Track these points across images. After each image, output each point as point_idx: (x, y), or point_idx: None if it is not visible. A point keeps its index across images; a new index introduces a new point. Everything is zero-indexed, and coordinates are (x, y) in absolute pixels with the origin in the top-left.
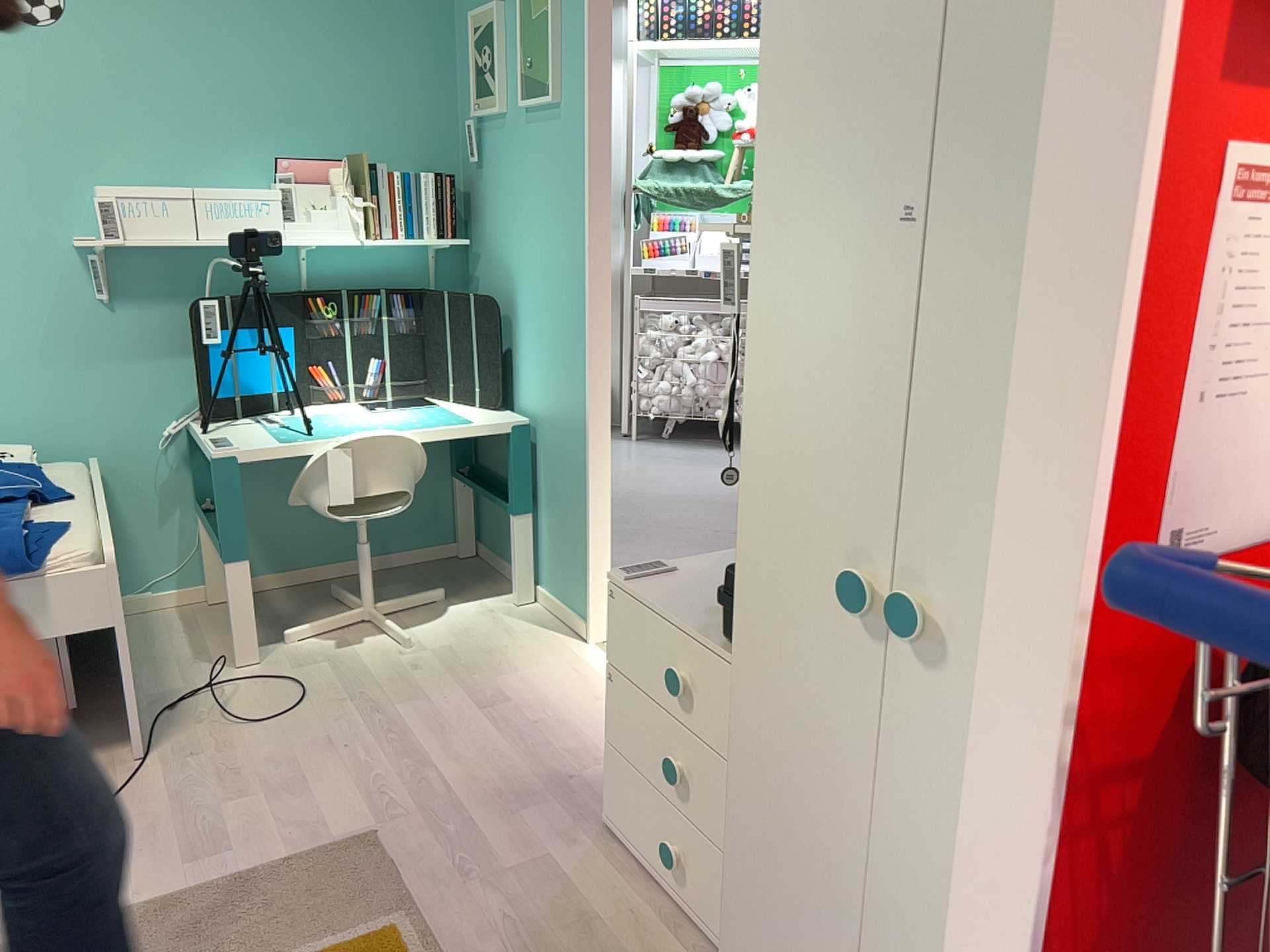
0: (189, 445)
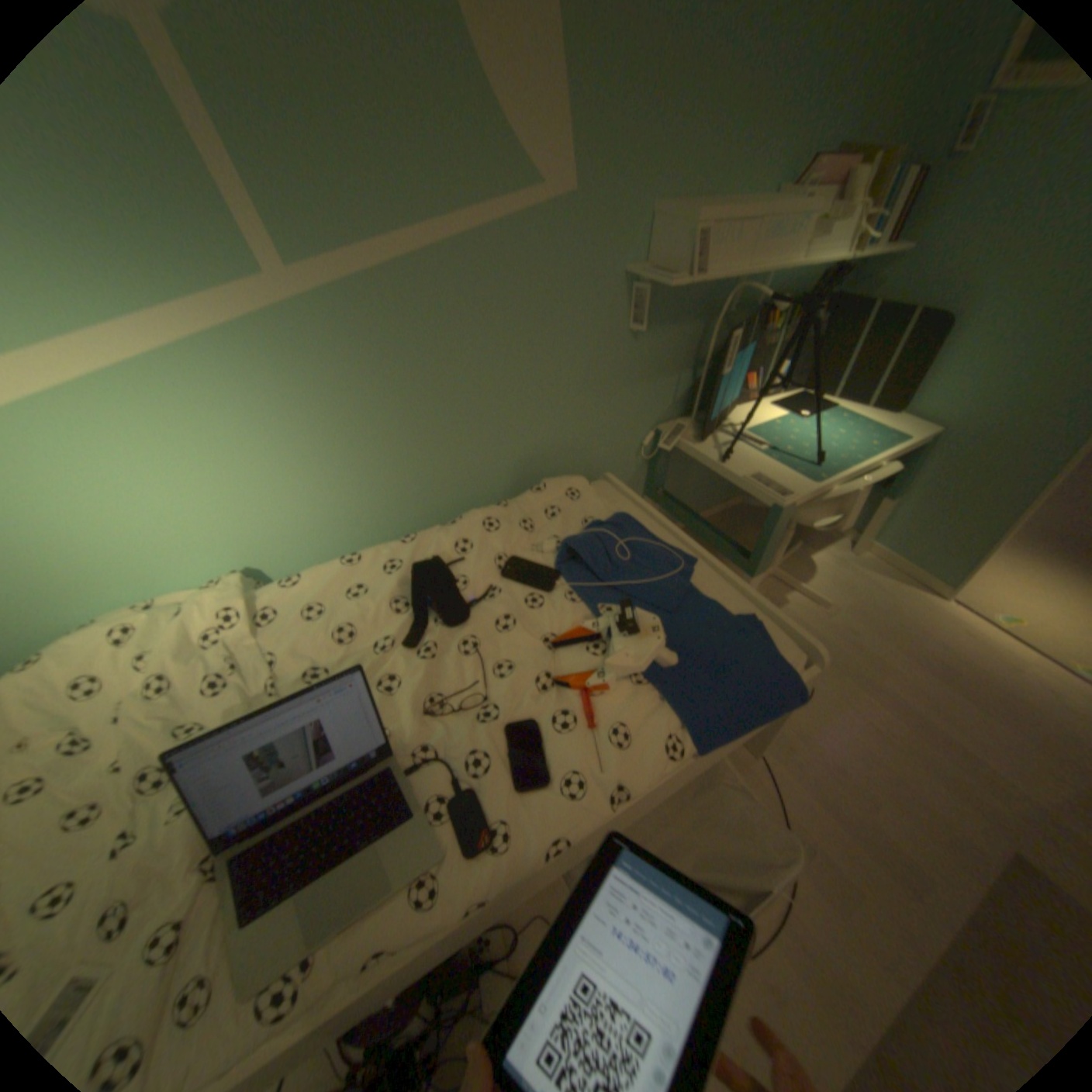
0: (653, 448)
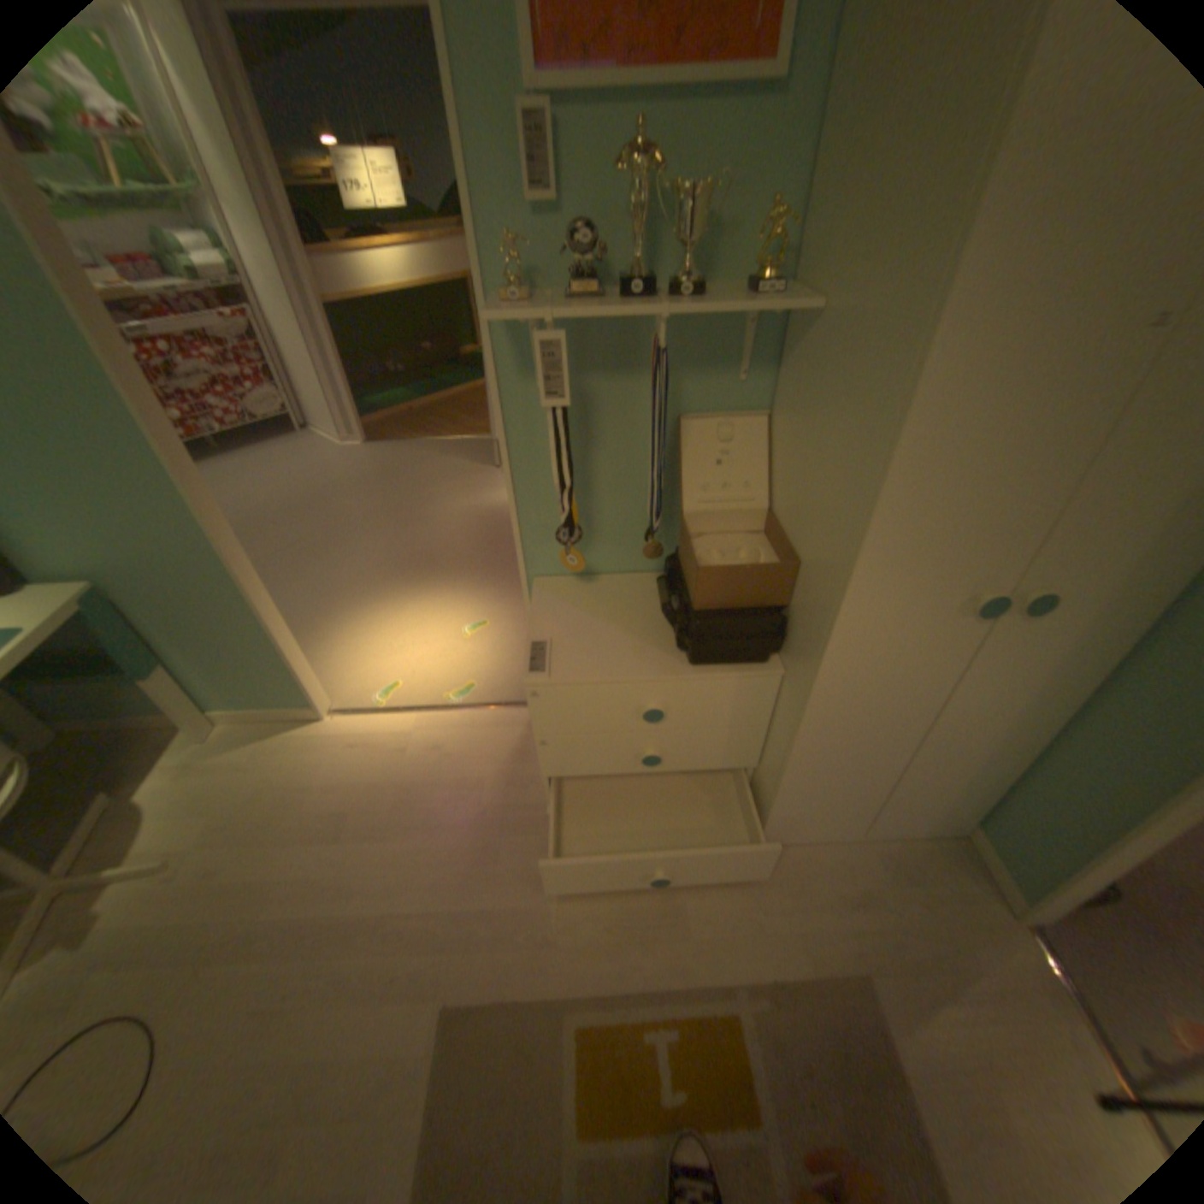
0: None
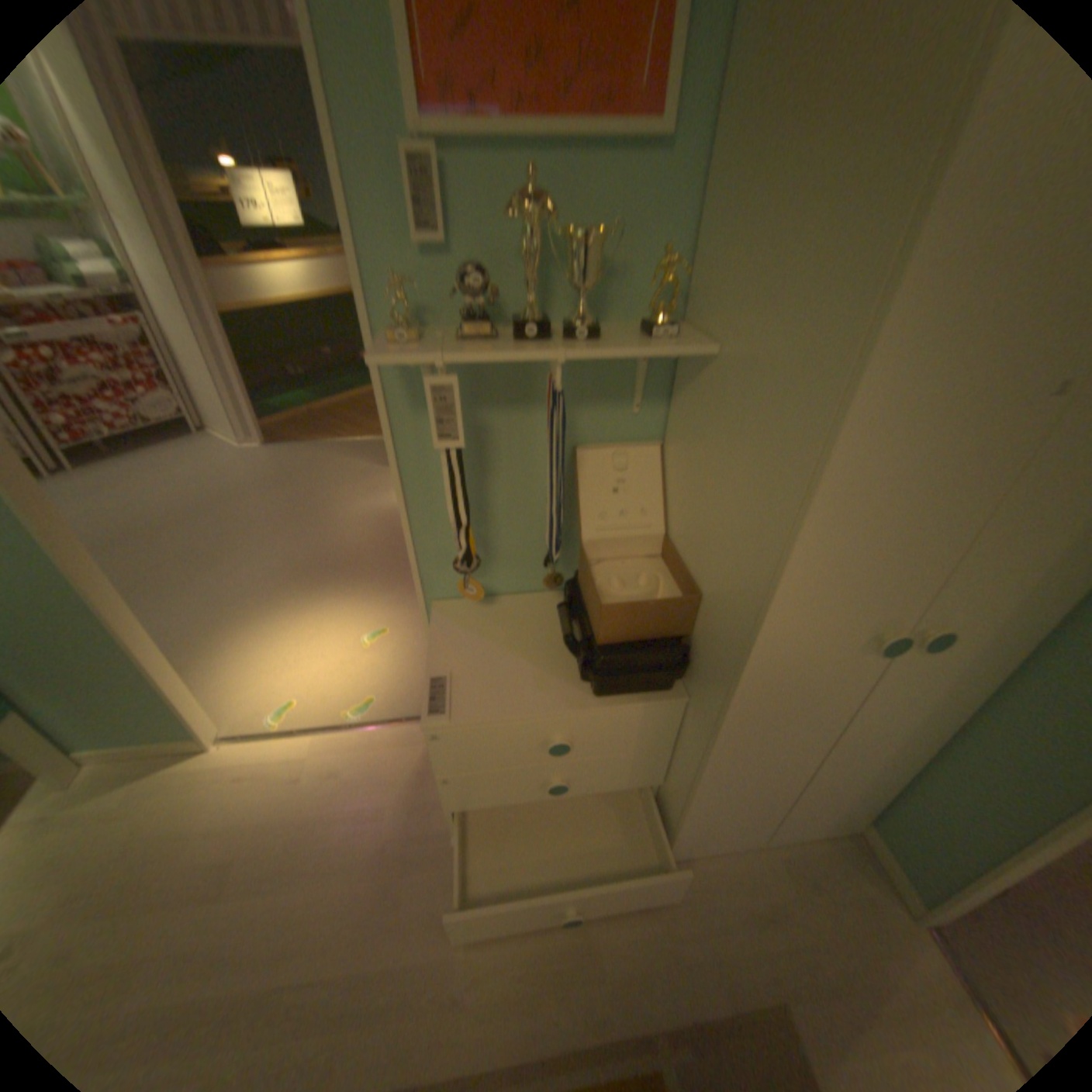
0: None
